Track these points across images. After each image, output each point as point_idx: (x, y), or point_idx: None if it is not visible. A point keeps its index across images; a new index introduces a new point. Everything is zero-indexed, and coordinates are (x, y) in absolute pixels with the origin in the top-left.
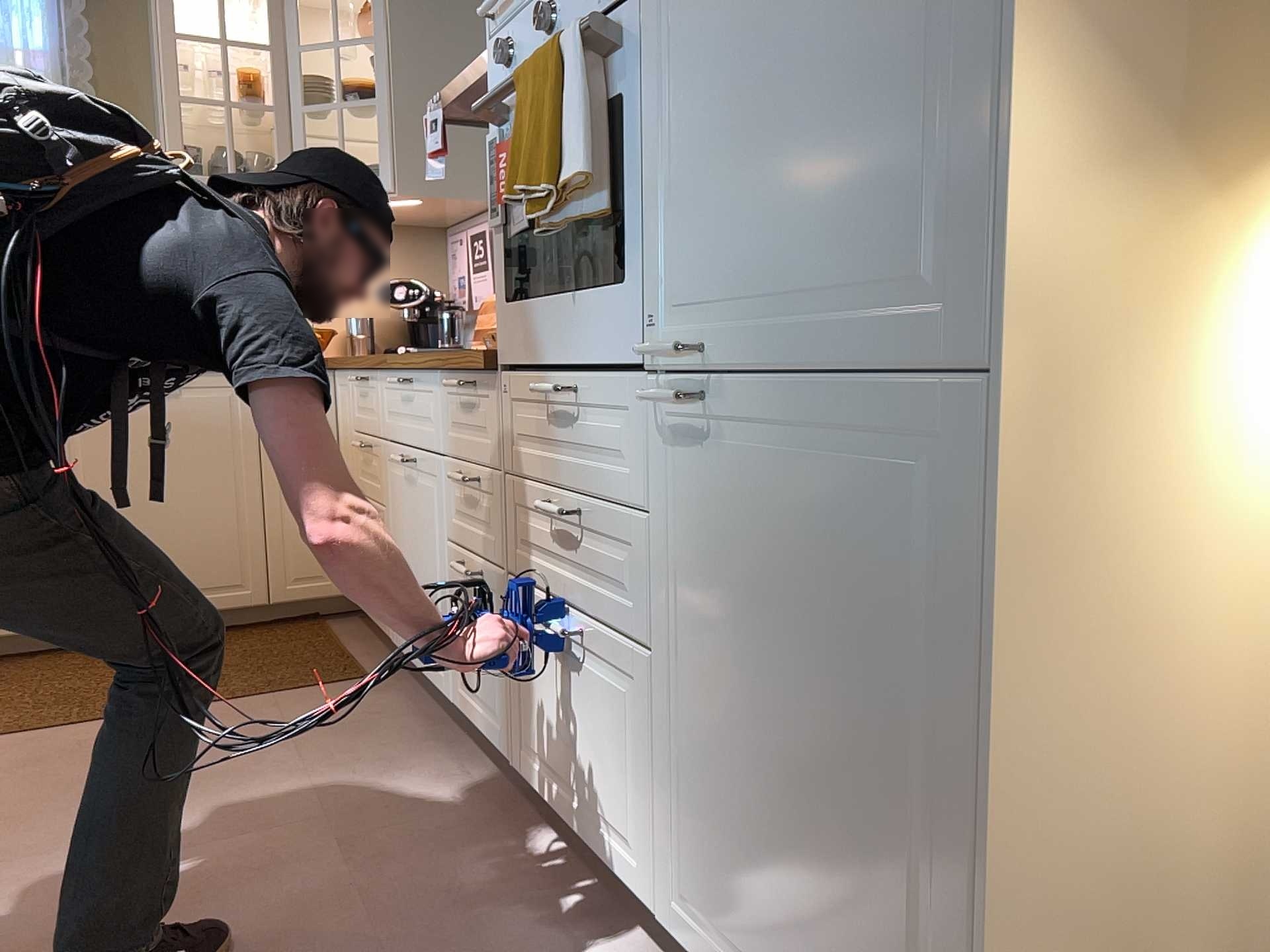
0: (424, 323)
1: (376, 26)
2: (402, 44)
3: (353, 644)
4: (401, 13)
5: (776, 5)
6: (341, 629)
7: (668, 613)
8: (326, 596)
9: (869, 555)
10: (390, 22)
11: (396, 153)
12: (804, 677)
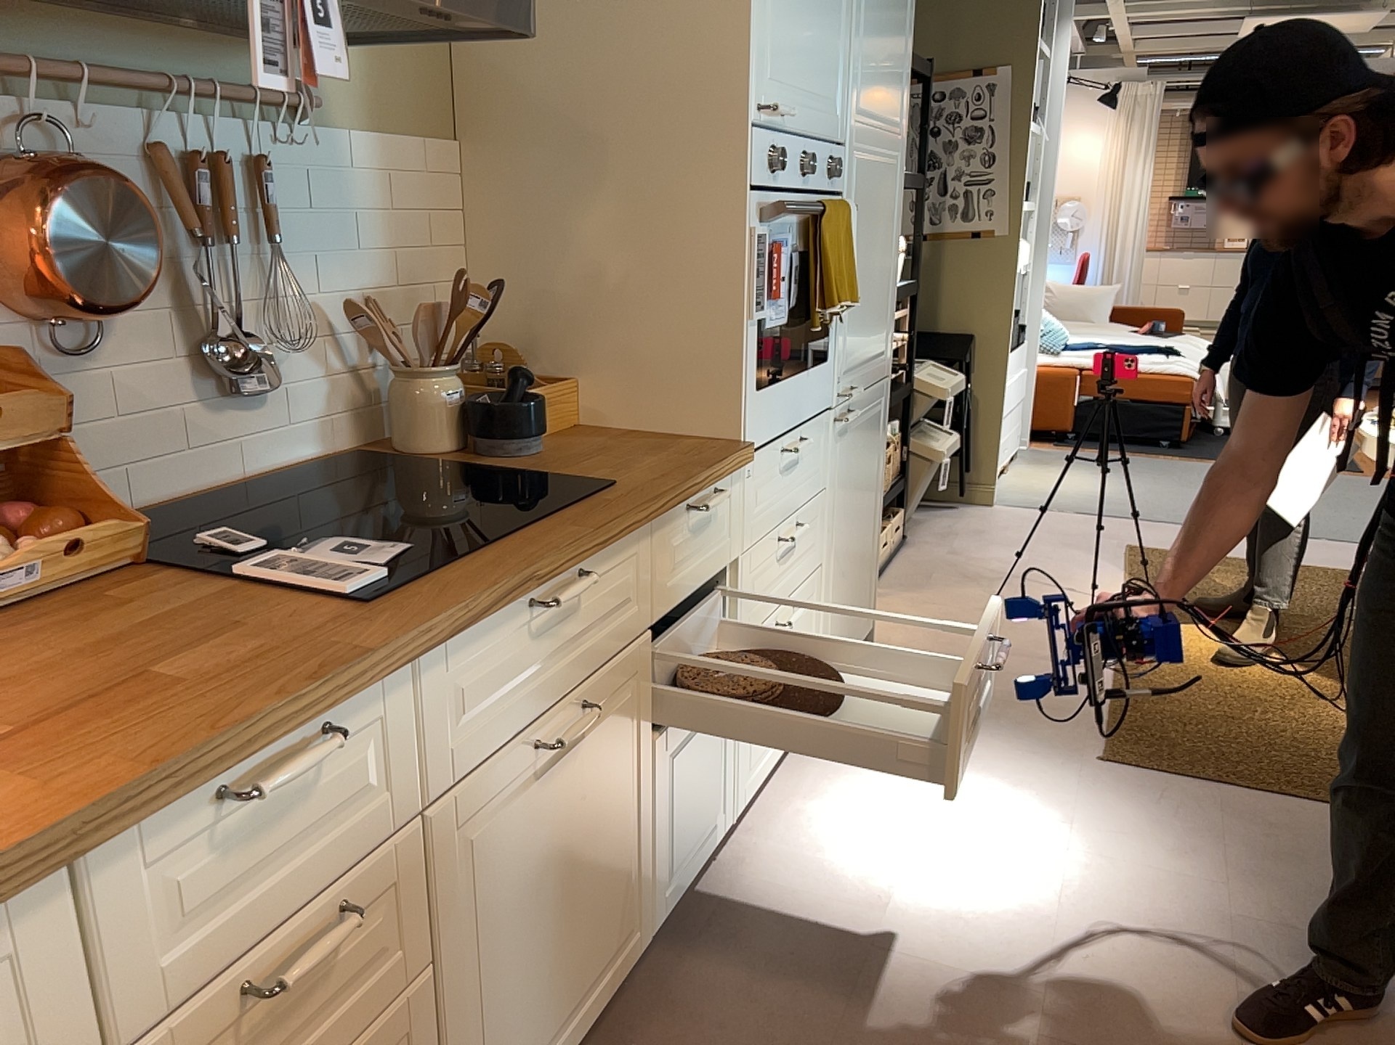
0: None
1: None
2: None
3: None
4: None
5: (869, 246)
6: None
7: (829, 530)
8: None
9: (871, 443)
10: None
11: None
12: (859, 502)
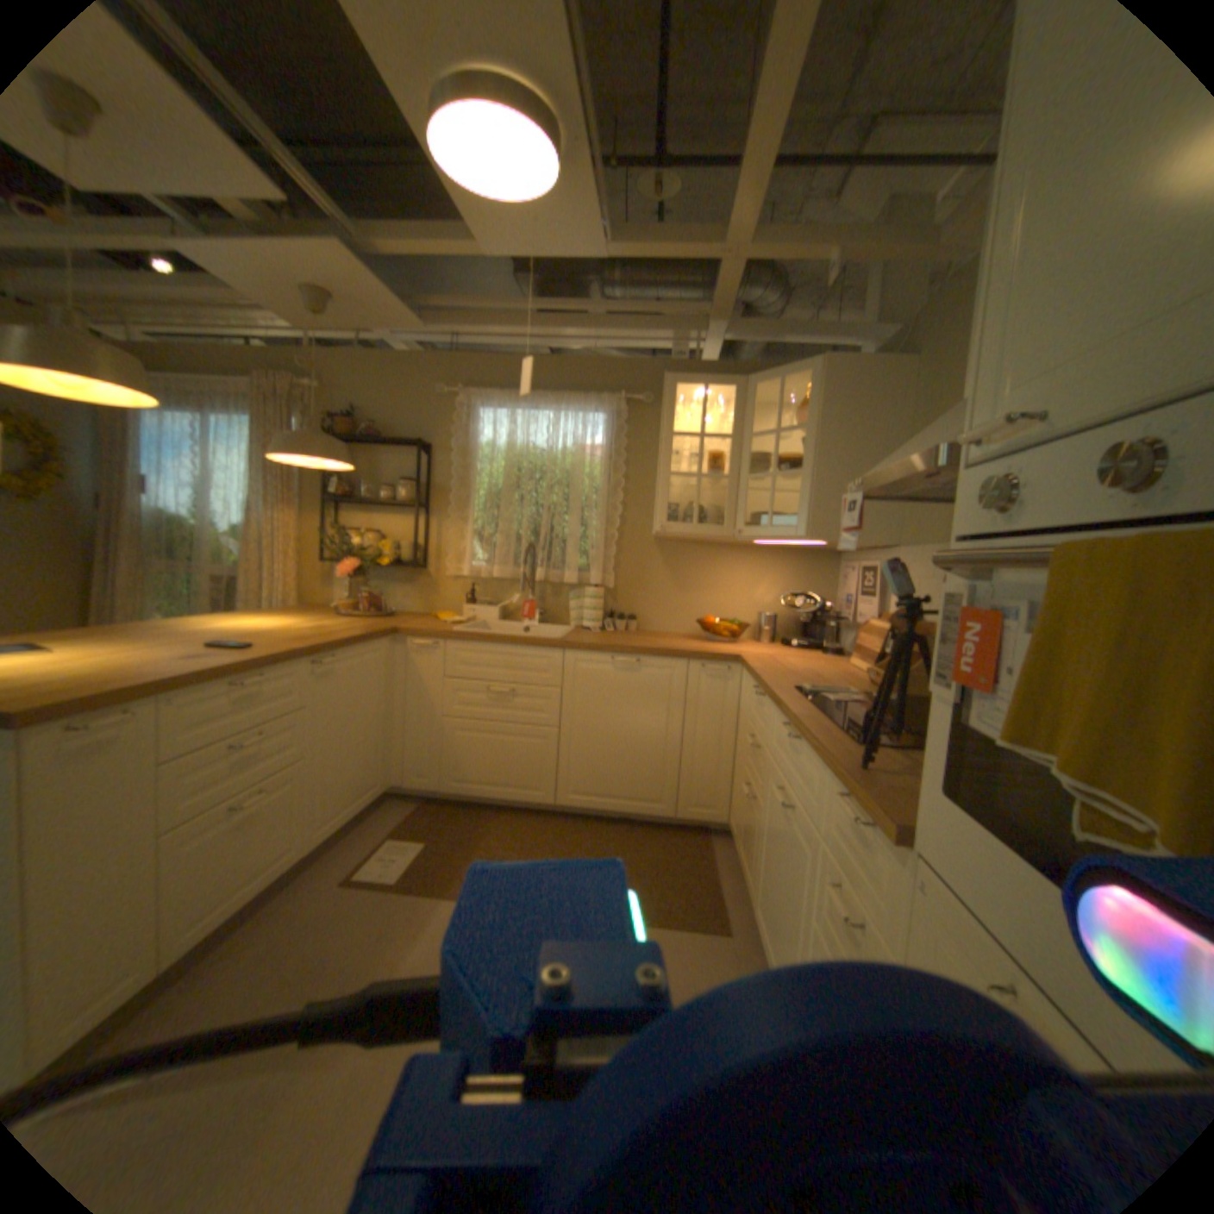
0: (815, 625)
1: (810, 416)
2: (828, 429)
3: (726, 879)
4: (831, 406)
5: None
6: (721, 853)
7: None
8: (714, 823)
9: None
10: (821, 413)
11: (811, 510)
12: None
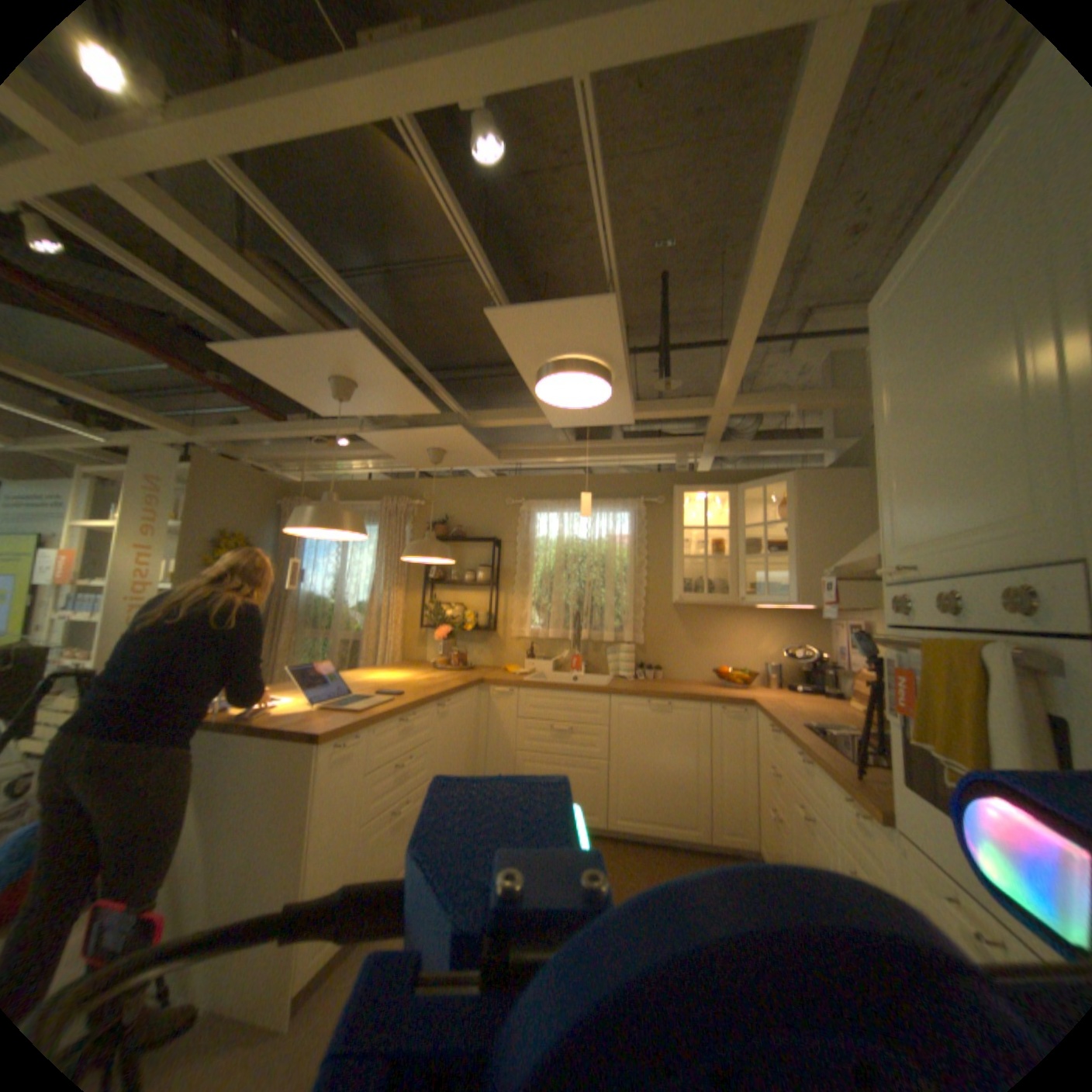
0: (815, 673)
1: (788, 512)
2: (805, 522)
3: None
4: (804, 506)
5: None
6: None
7: None
8: (747, 851)
9: None
10: (797, 511)
11: (799, 582)
12: None
